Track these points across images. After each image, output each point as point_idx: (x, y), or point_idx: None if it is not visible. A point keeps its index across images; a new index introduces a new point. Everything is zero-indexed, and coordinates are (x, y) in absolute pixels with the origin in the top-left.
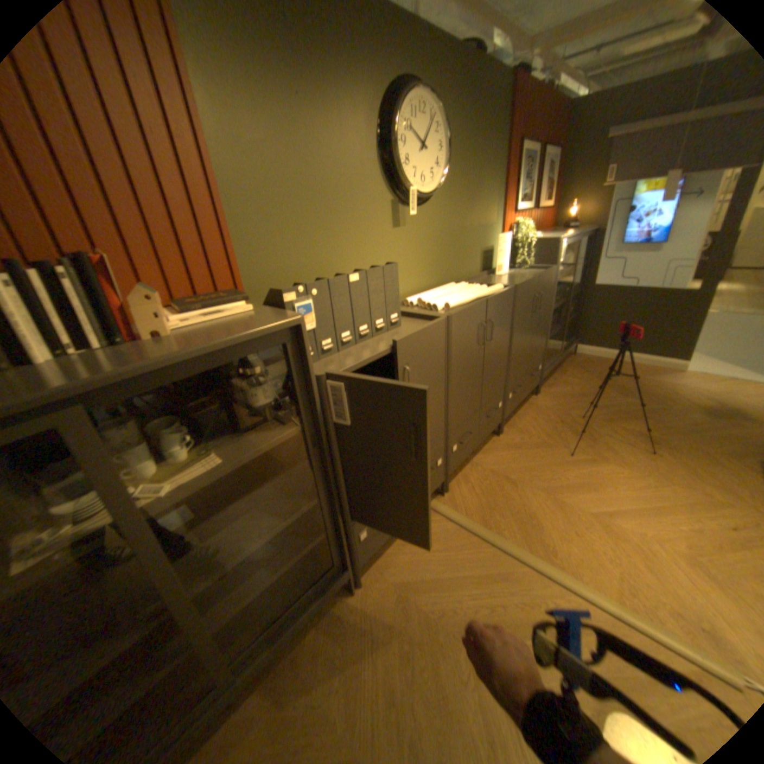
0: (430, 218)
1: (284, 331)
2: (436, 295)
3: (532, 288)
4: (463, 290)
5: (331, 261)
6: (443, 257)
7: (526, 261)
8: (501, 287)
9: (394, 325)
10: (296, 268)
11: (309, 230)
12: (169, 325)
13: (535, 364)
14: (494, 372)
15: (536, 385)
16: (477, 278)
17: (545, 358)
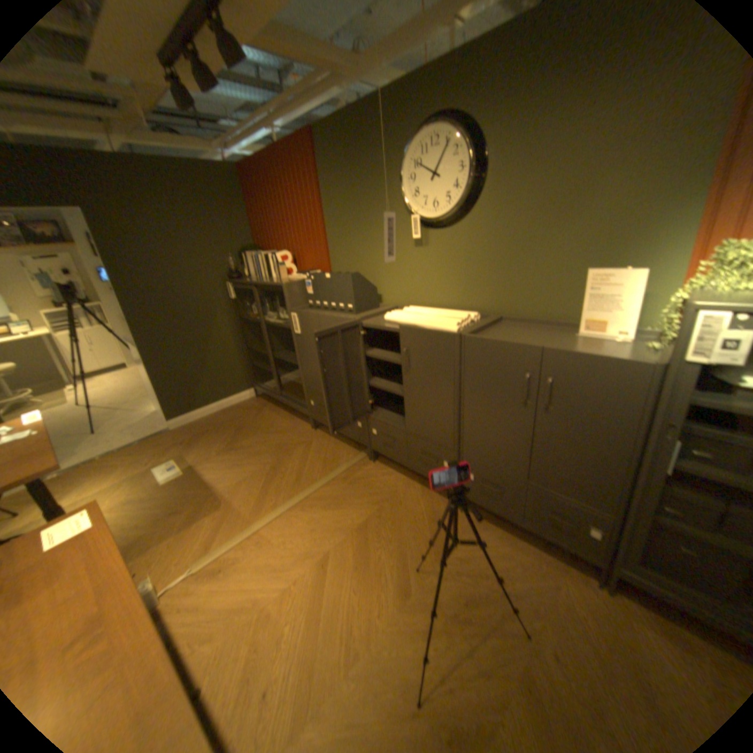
0: (461, 239)
1: (285, 288)
2: (420, 312)
3: (513, 357)
4: (438, 317)
5: (369, 266)
6: (484, 282)
7: (666, 332)
8: (454, 330)
9: (351, 313)
10: (352, 266)
11: (358, 247)
12: (287, 277)
13: (566, 506)
14: (425, 411)
15: (583, 555)
16: (547, 325)
17: (641, 547)
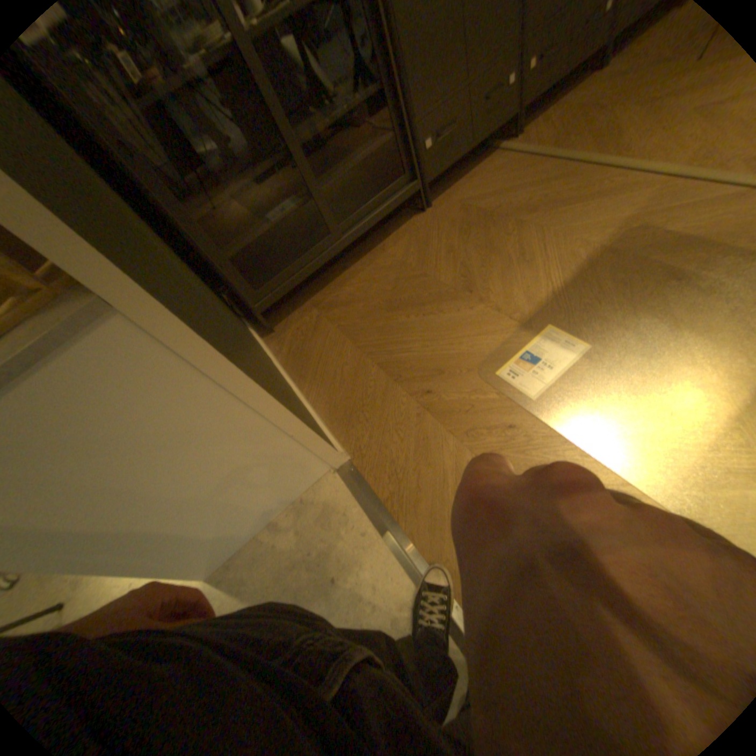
0: None
1: None
2: None
3: None
4: None
5: None
6: None
7: None
8: None
9: None
10: None
11: None
12: None
13: None
14: None
15: None
16: None
17: None
